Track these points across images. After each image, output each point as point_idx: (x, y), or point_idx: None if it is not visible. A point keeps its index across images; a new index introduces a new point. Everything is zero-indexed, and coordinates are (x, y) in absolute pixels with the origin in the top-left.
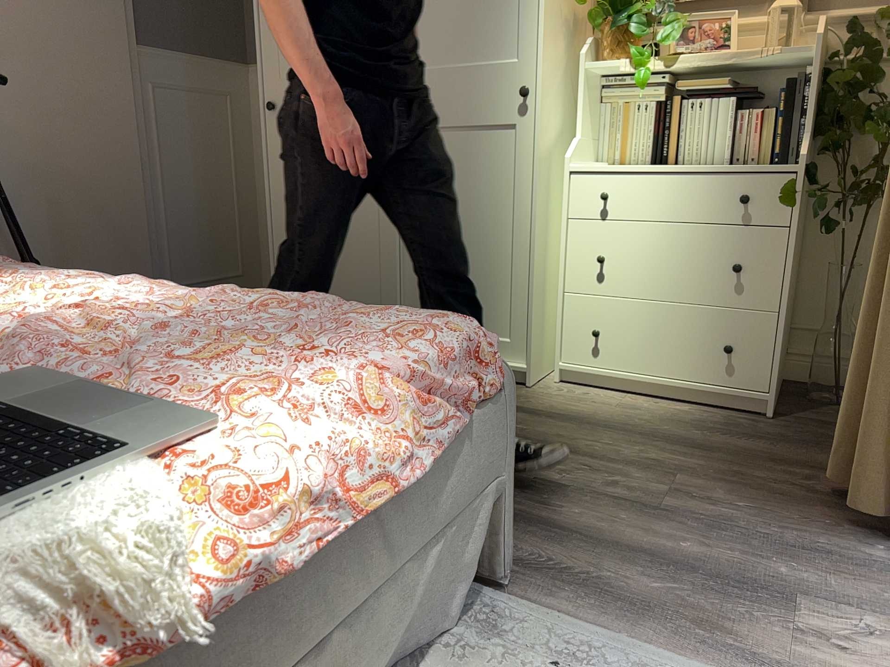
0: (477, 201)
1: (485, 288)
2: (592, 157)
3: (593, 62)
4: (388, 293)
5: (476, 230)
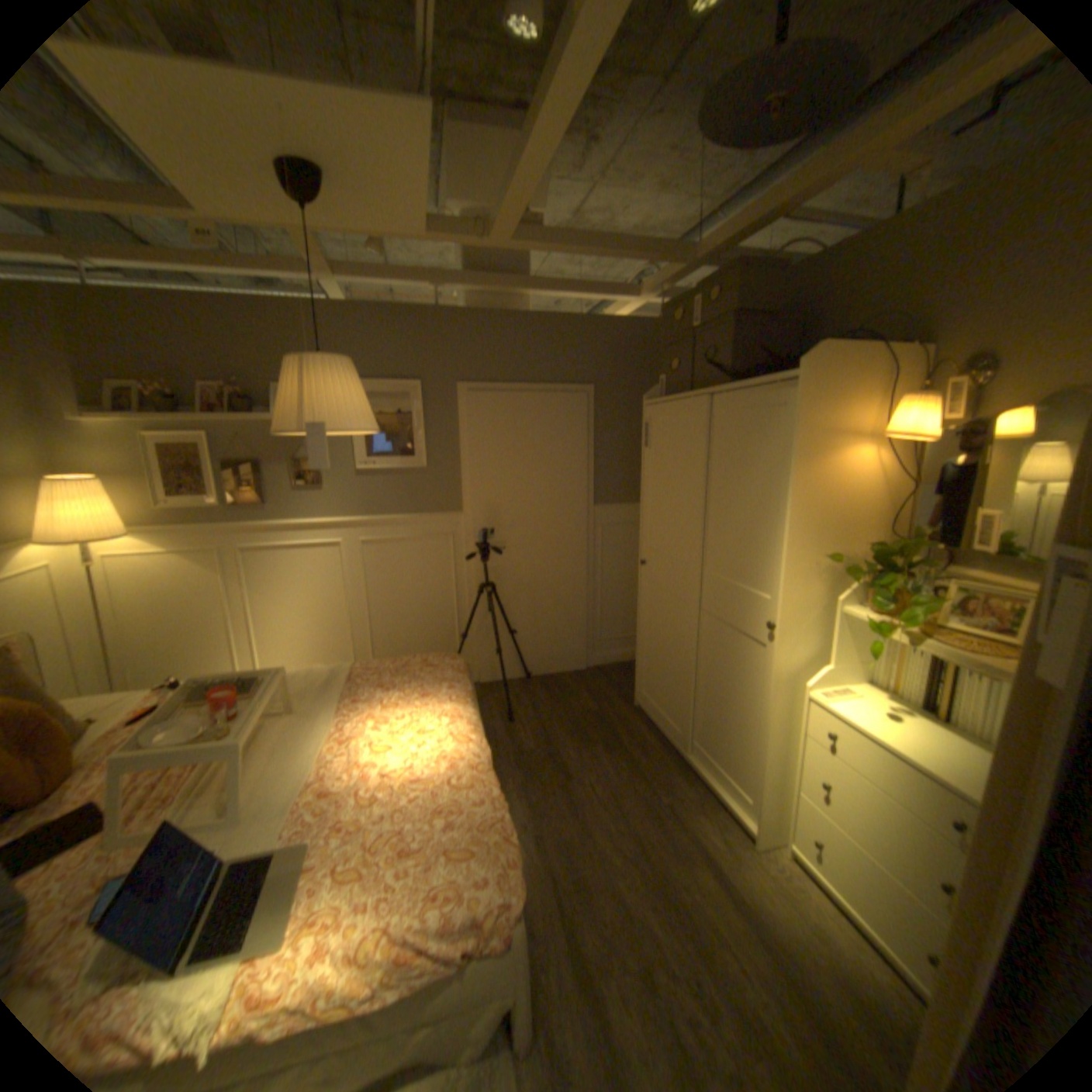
0: (740, 686)
1: (740, 753)
2: (861, 678)
3: (861, 603)
4: (685, 716)
5: (738, 707)
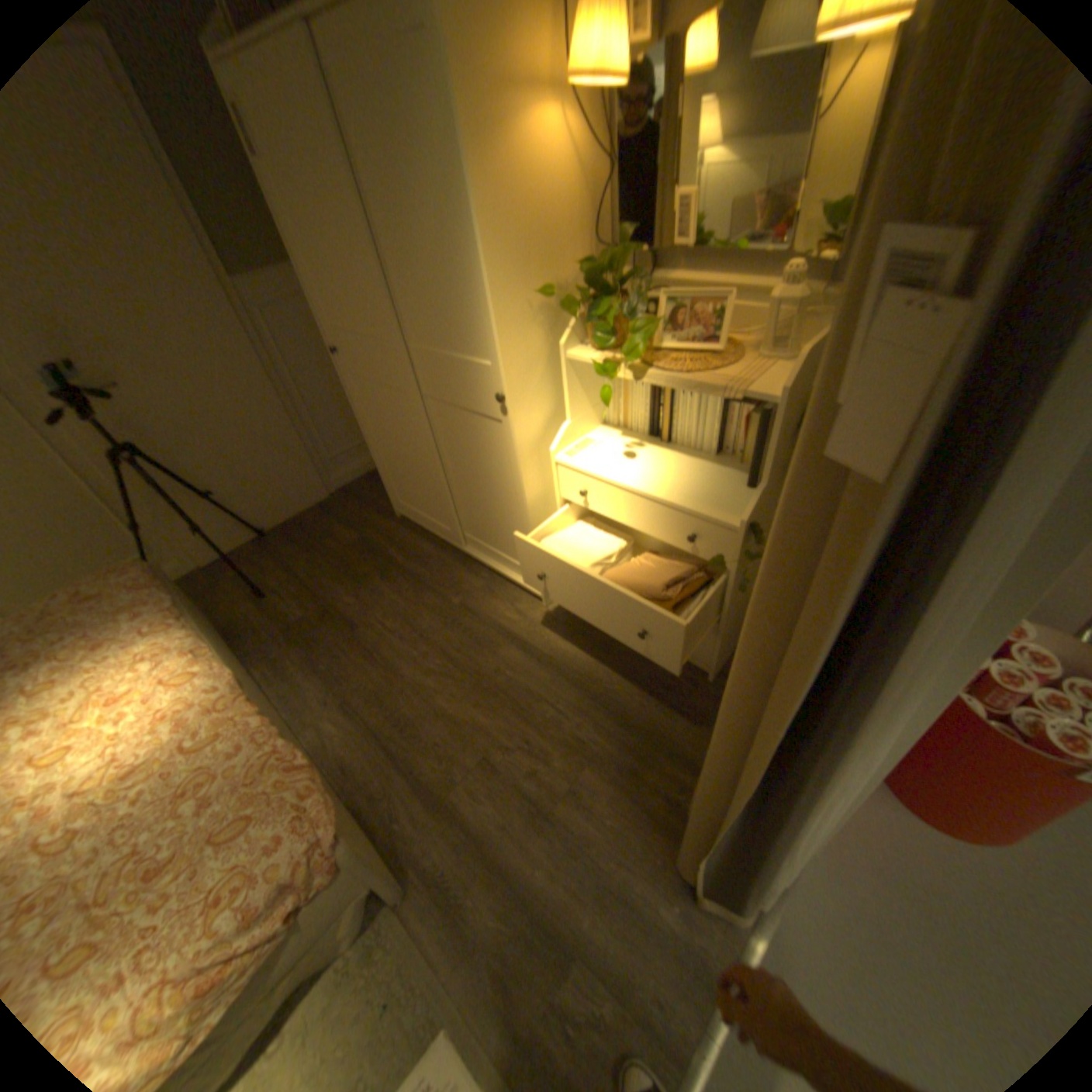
0: (490, 471)
1: (509, 532)
2: (595, 422)
3: (582, 342)
4: (449, 514)
5: (494, 491)
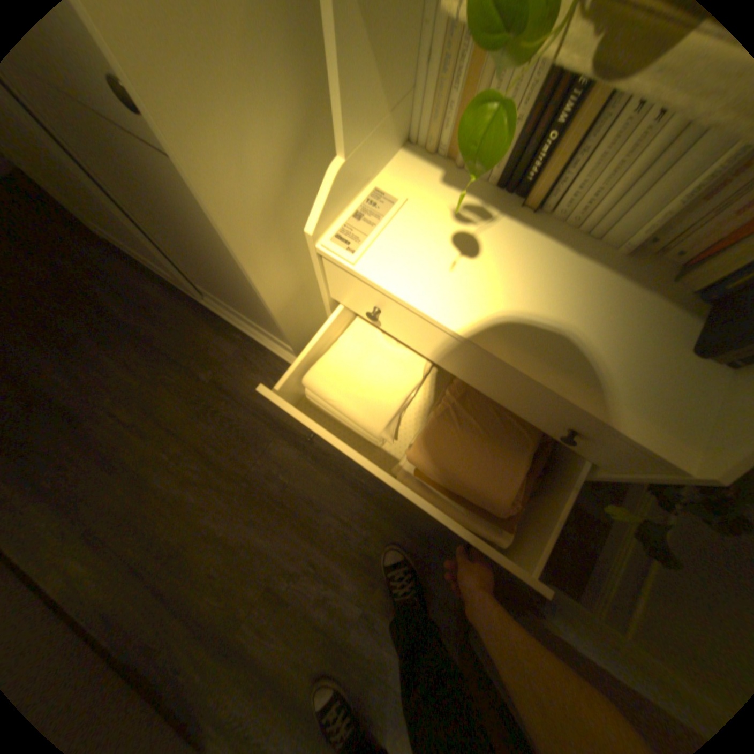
0: (191, 234)
1: (254, 310)
2: (391, 142)
3: None
4: (159, 263)
5: (213, 263)
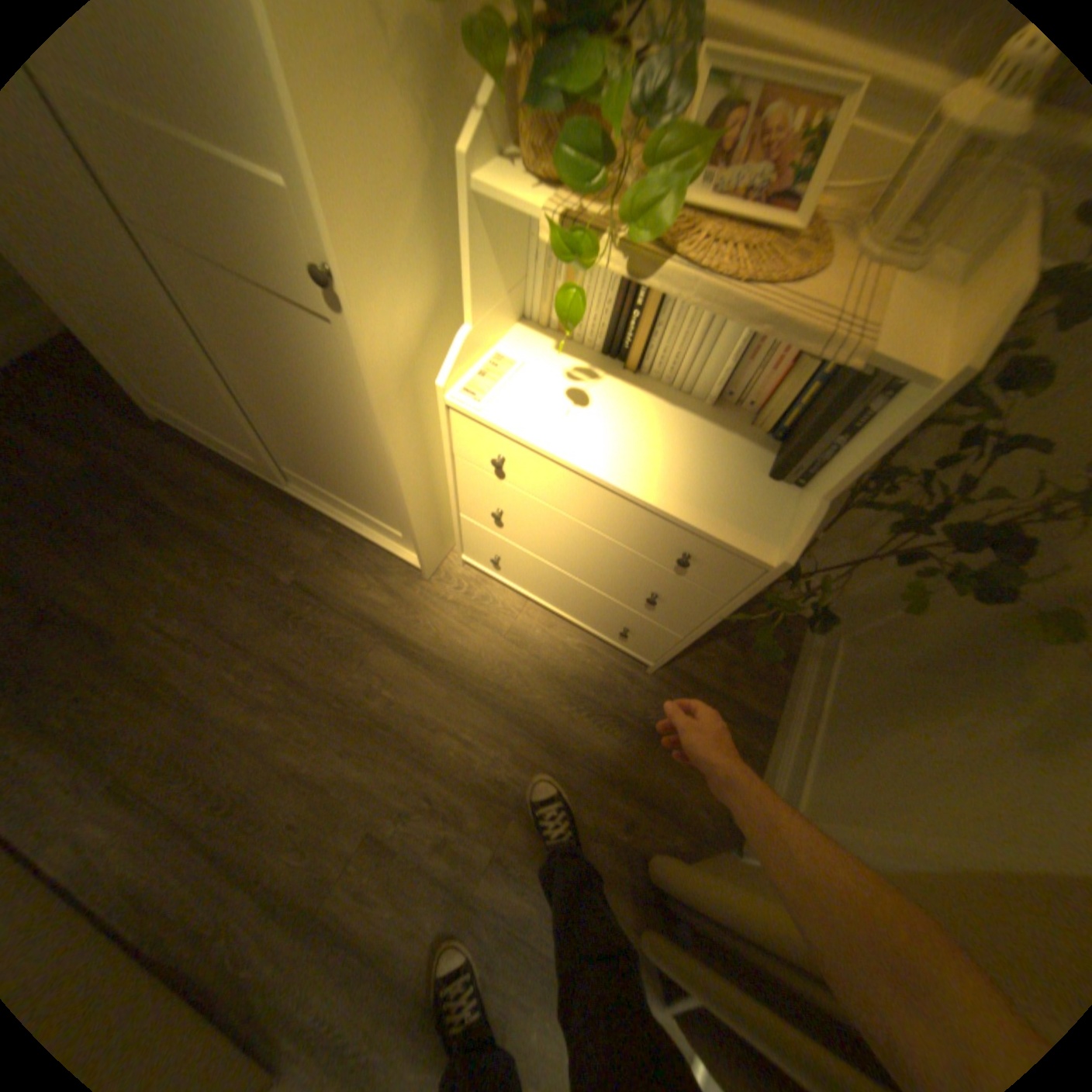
0: (315, 396)
1: (362, 485)
2: (509, 319)
3: (502, 149)
4: (247, 441)
5: (328, 428)
